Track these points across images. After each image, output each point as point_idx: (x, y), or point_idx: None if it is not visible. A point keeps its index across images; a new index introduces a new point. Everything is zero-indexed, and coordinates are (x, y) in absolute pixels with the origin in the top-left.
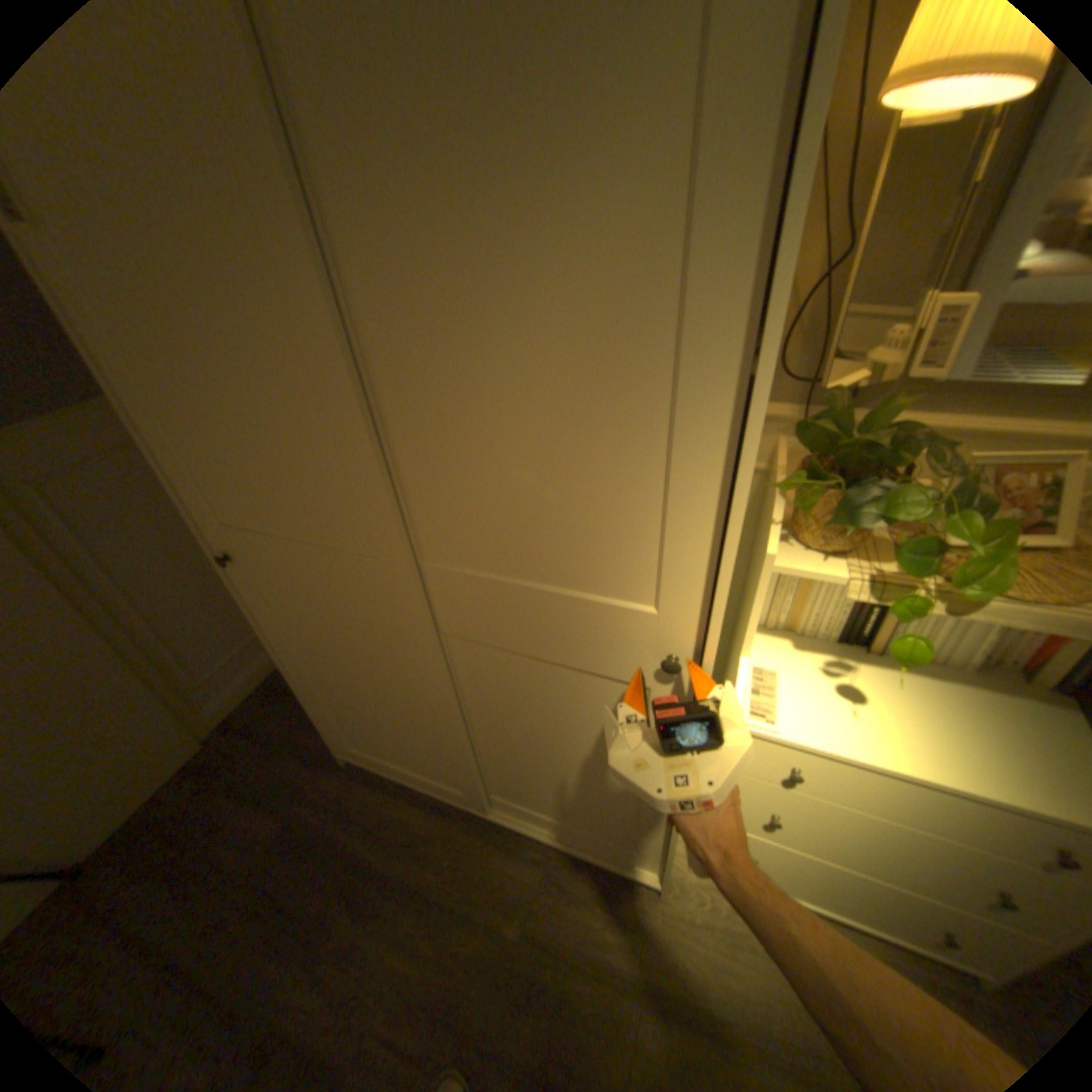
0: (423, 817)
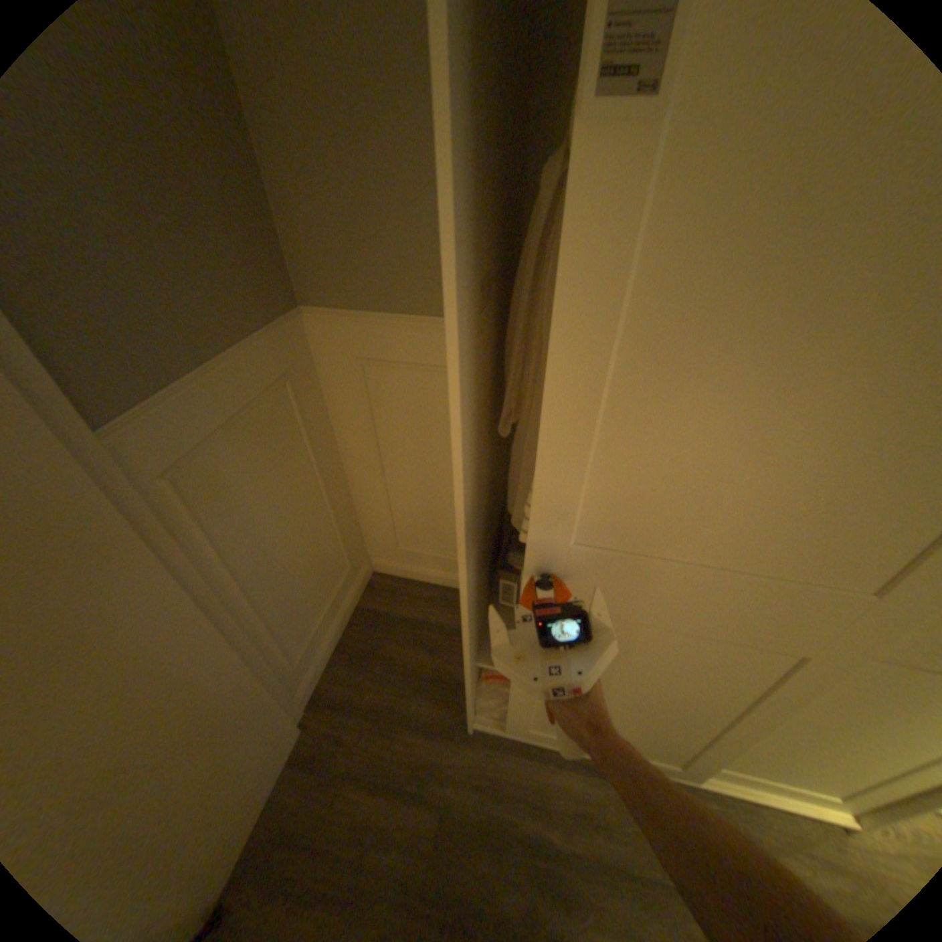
0: (582, 782)
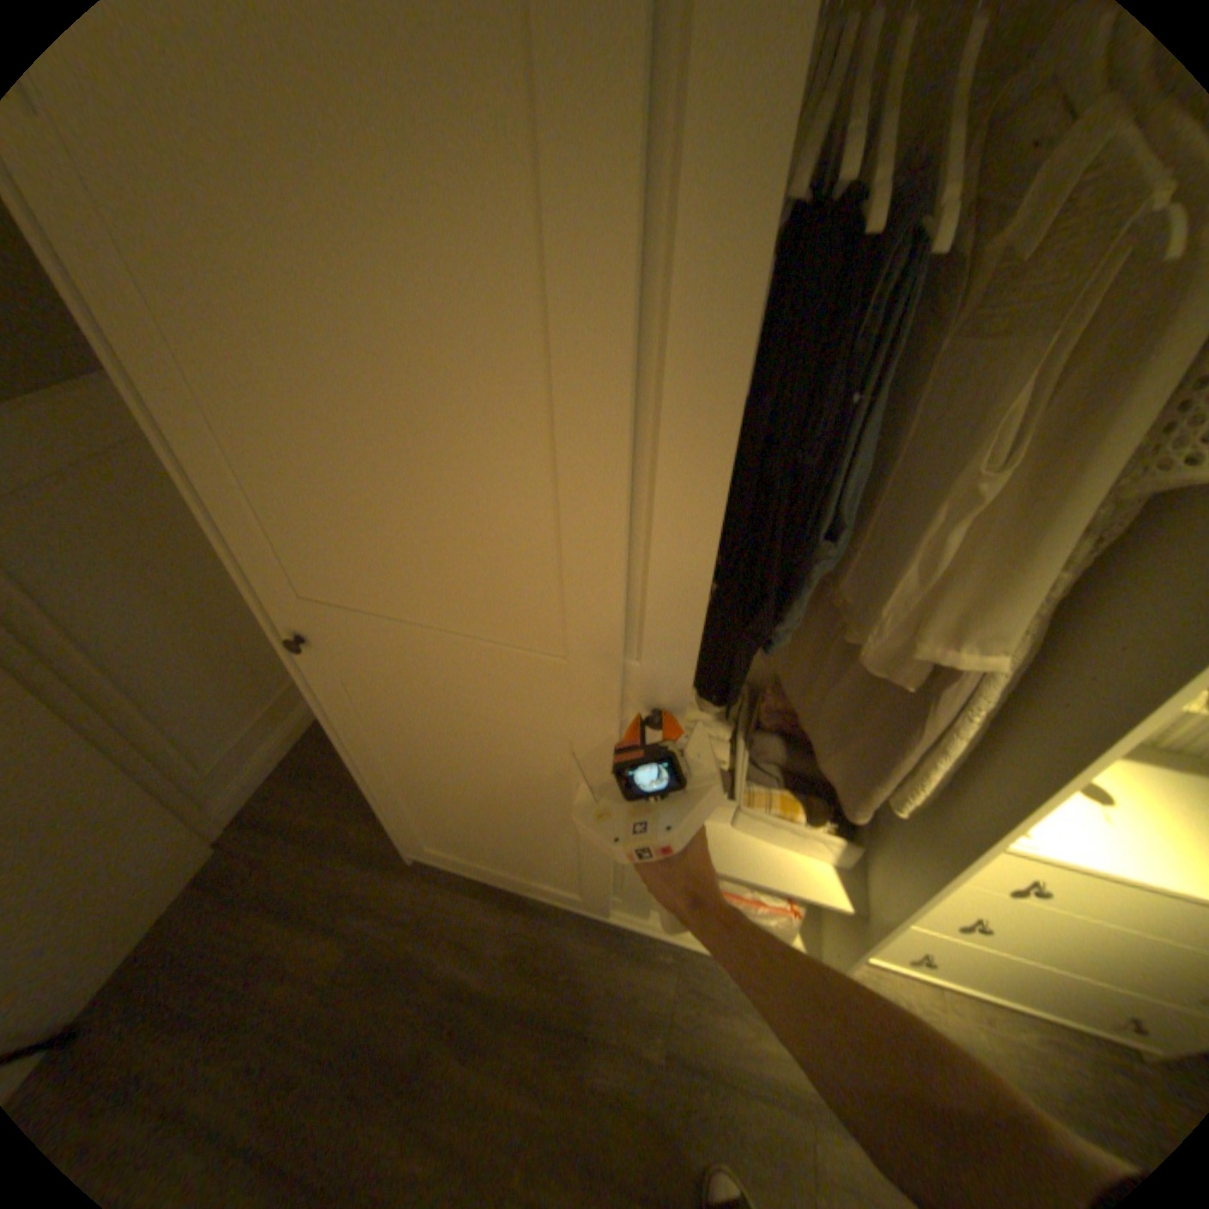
0: (523, 924)
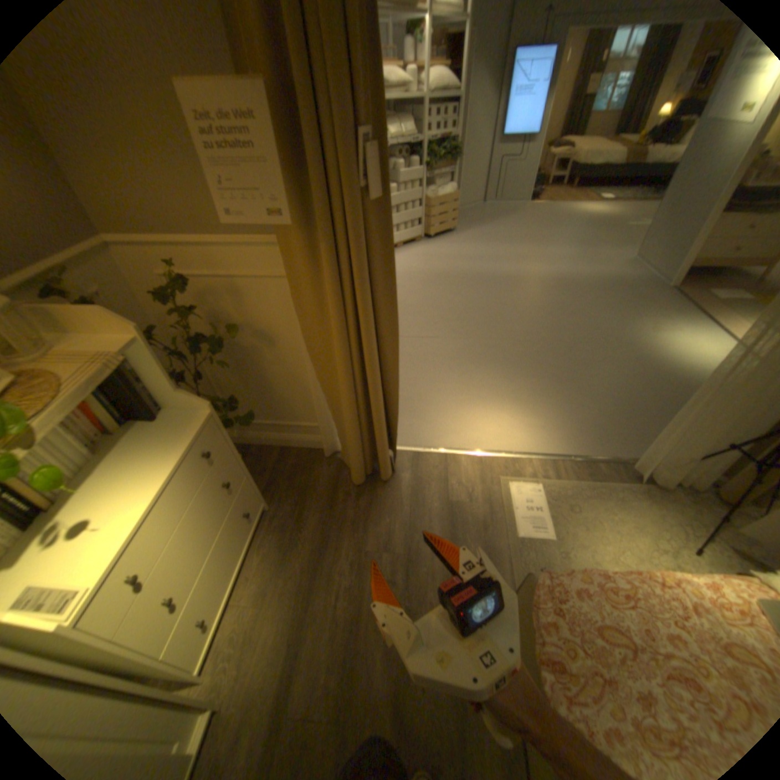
0: None
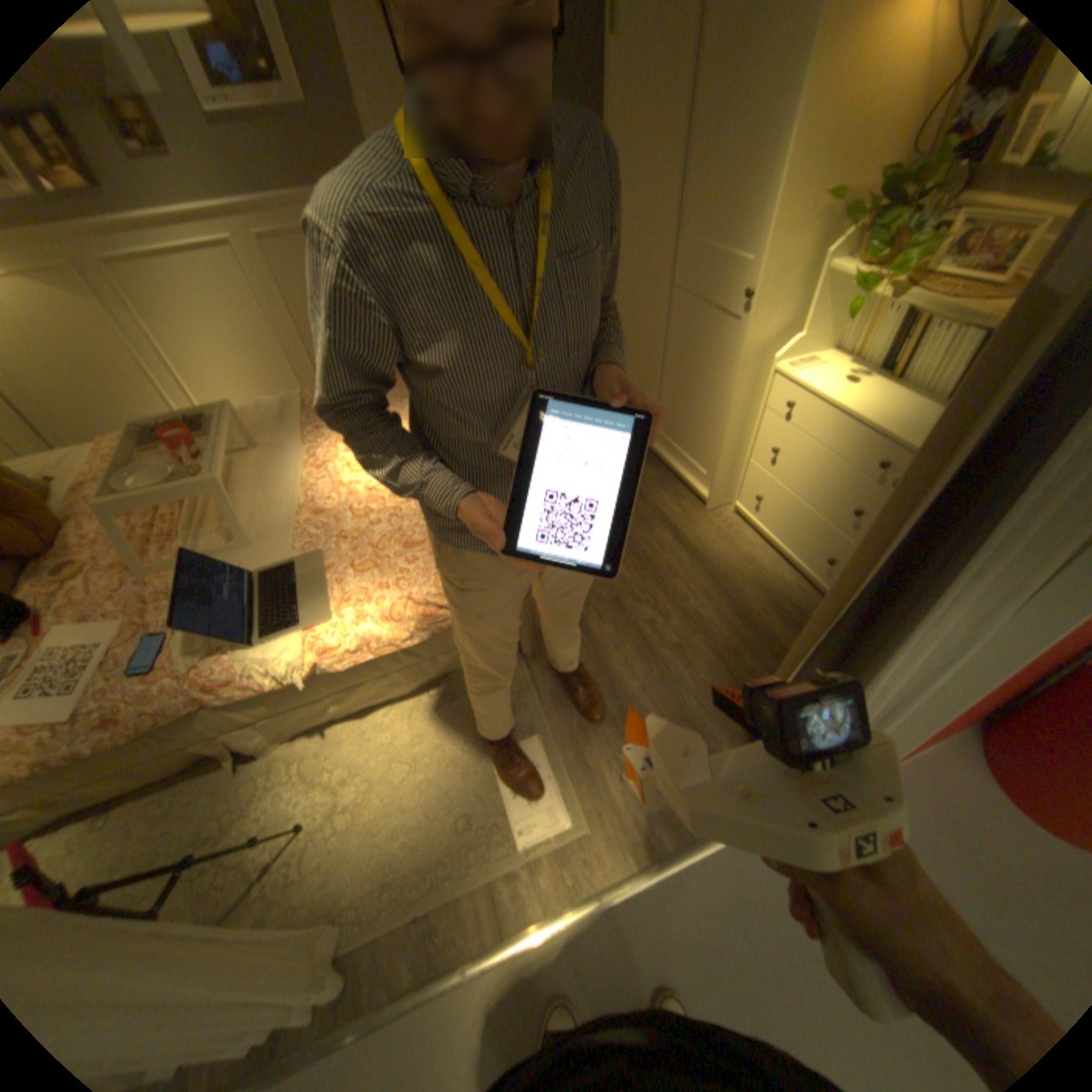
0: None
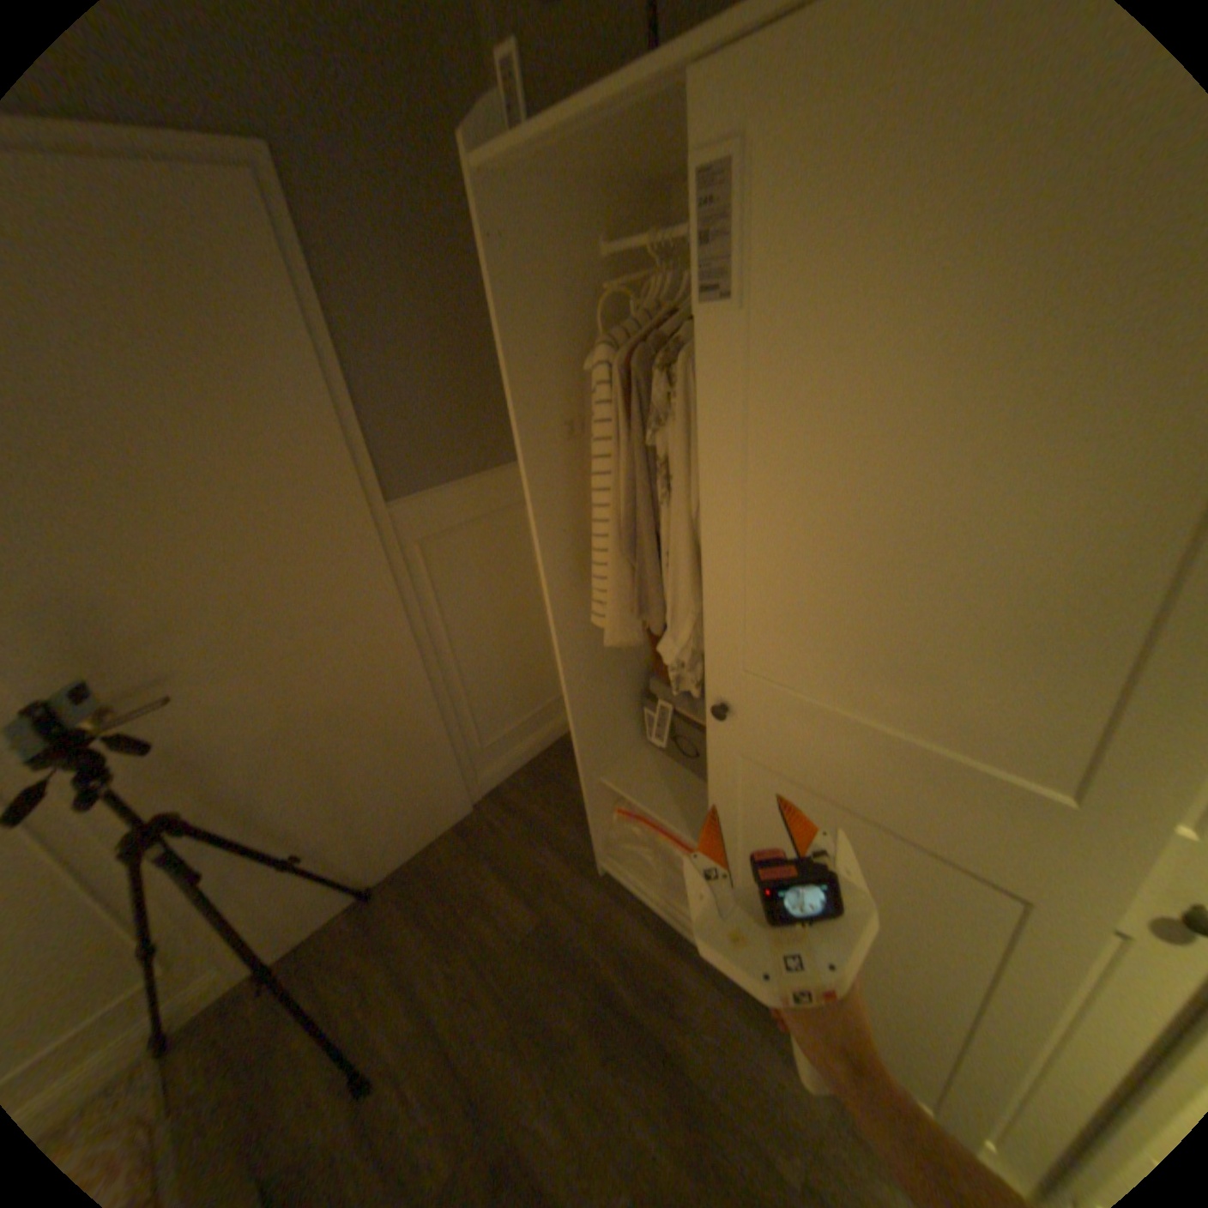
0: (684, 970)
